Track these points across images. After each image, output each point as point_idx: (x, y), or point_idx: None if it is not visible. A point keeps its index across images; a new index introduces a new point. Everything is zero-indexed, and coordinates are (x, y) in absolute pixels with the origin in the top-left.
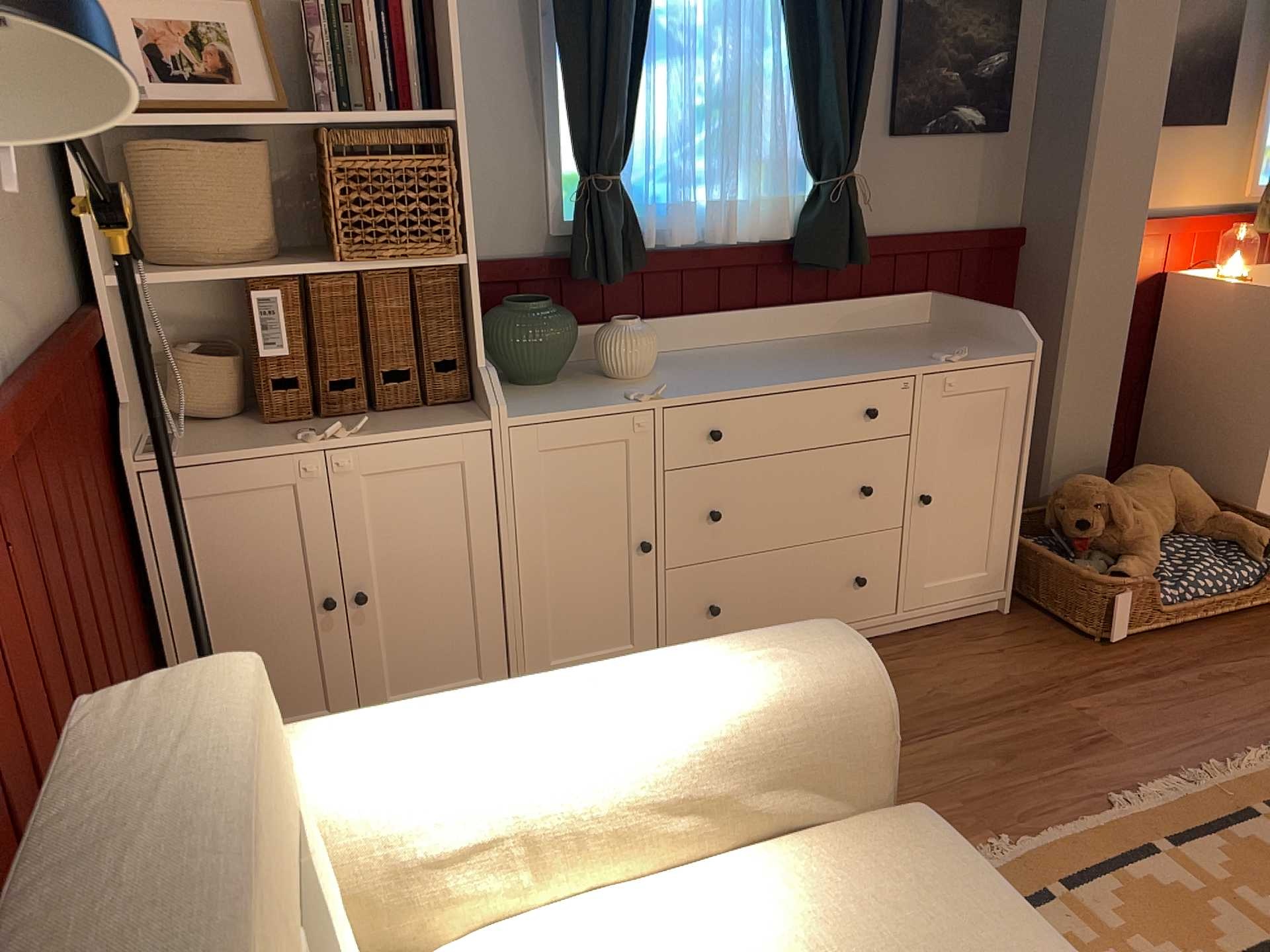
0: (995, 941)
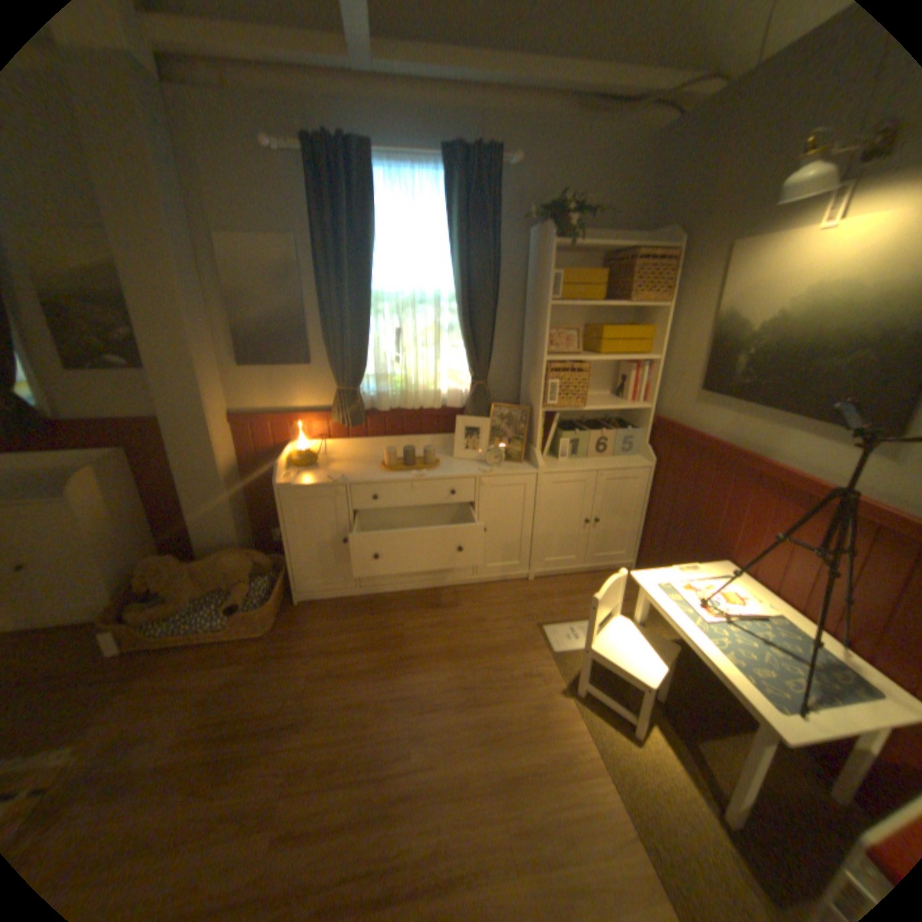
0: None
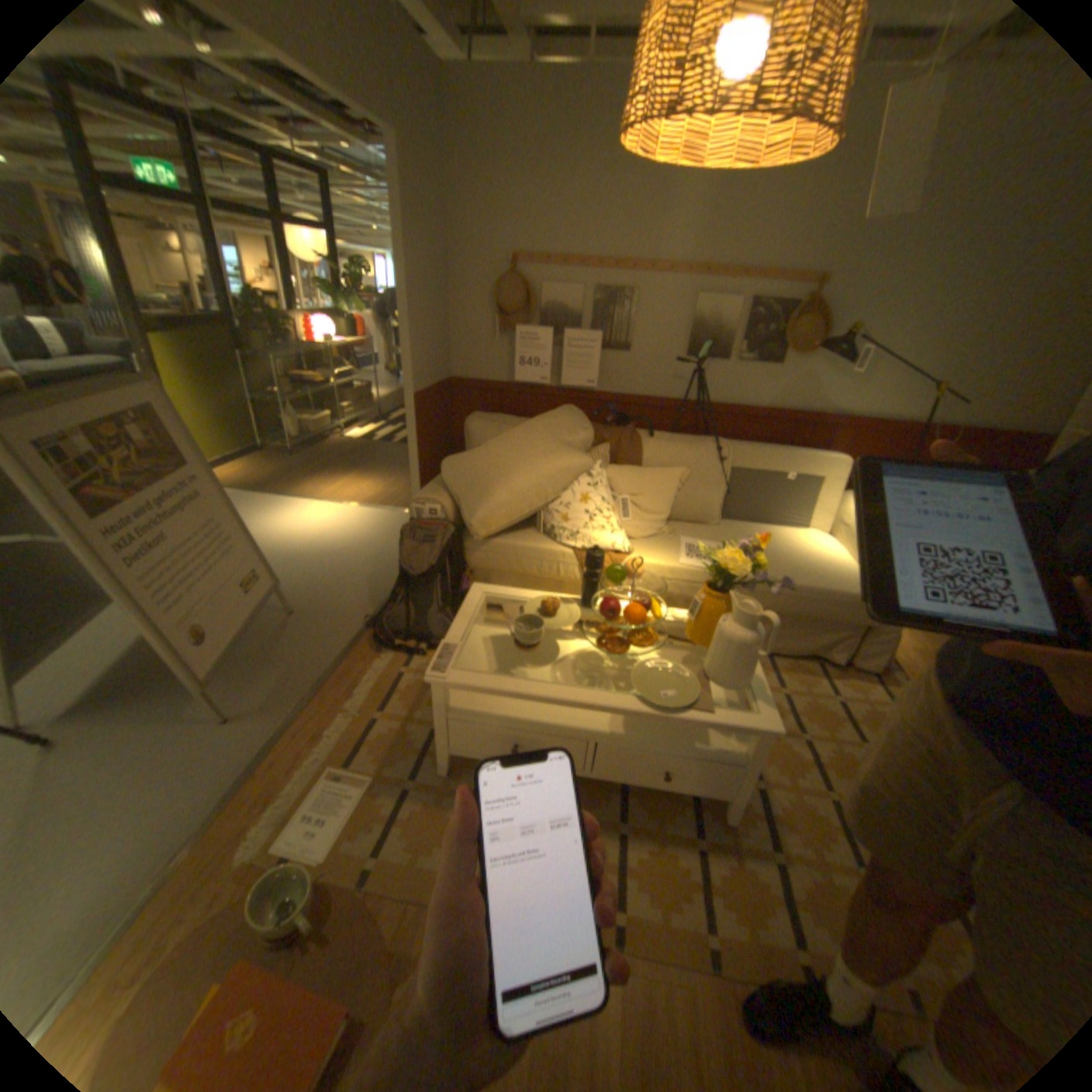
0: (825, 580)
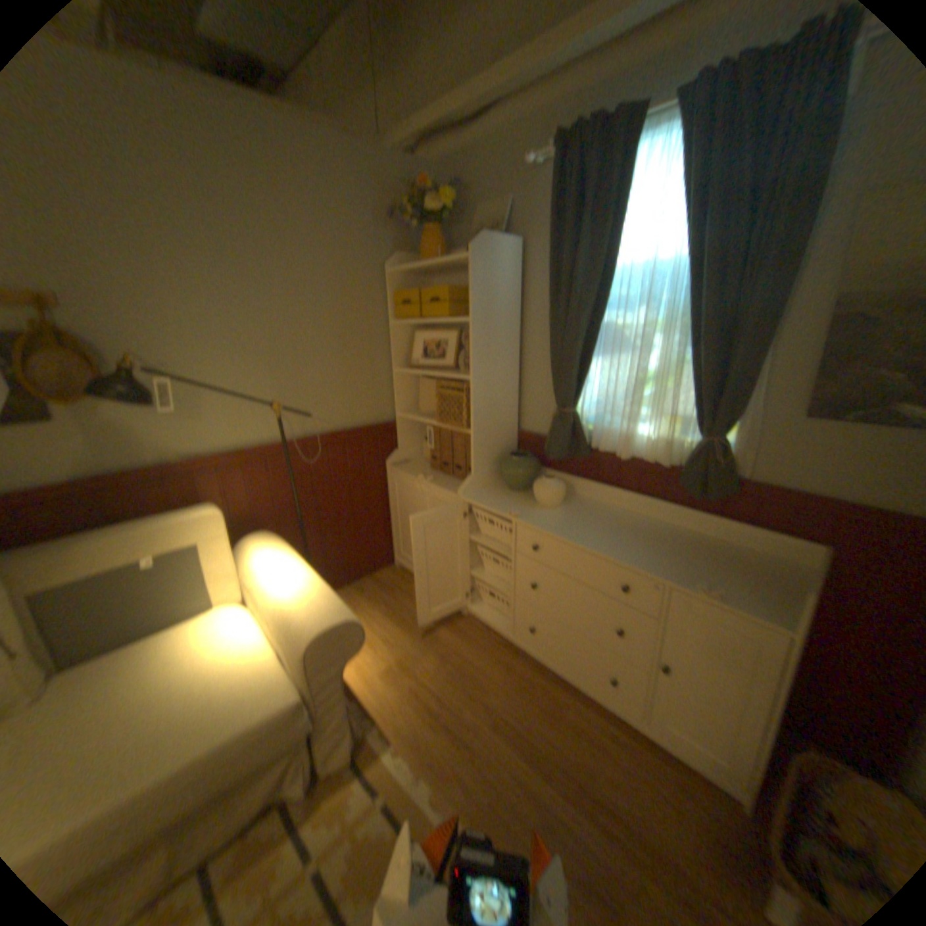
0: (212, 729)
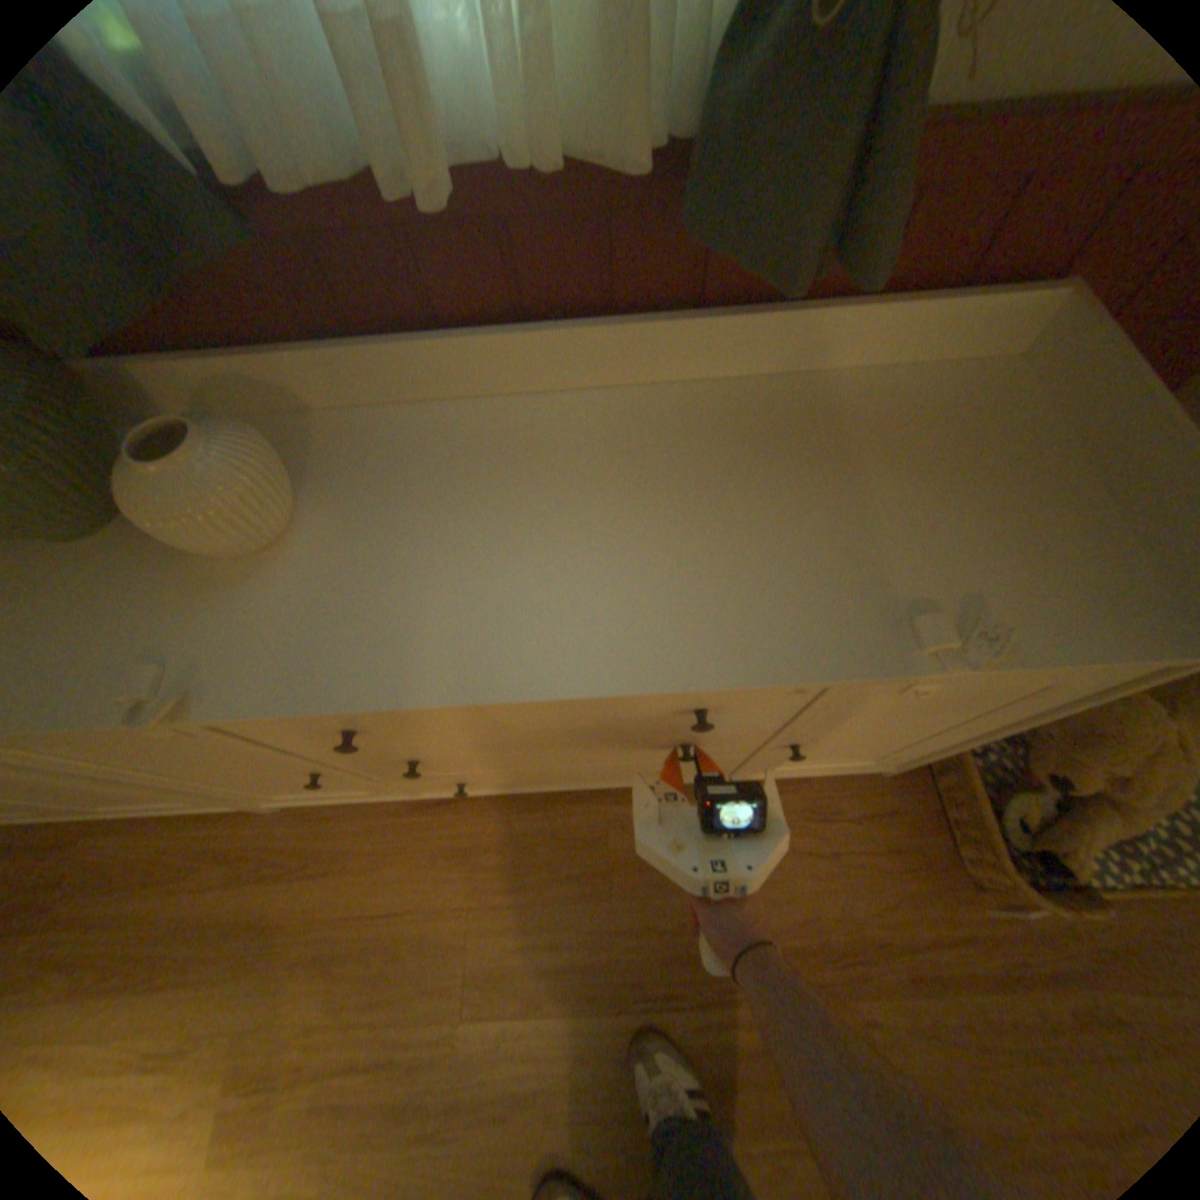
0: None
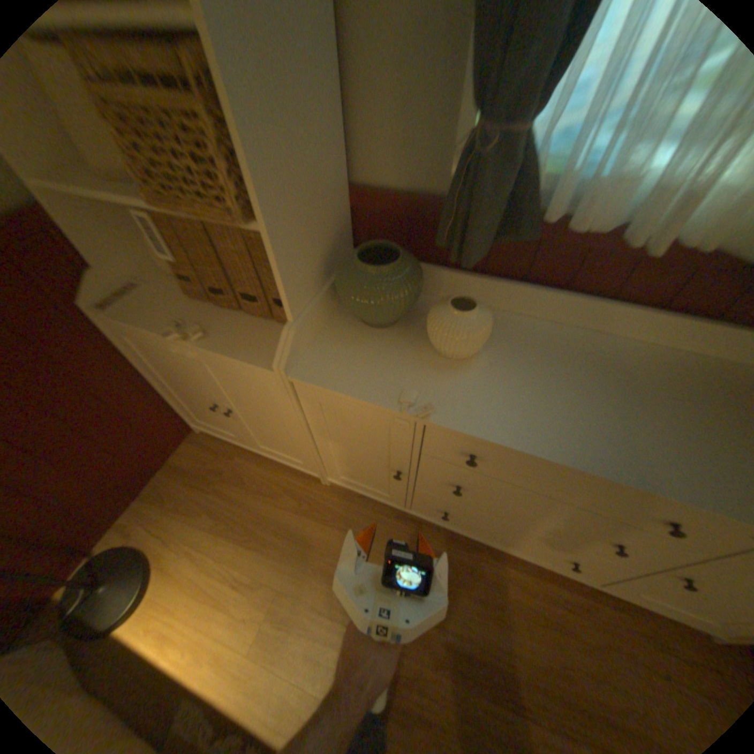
0: None
